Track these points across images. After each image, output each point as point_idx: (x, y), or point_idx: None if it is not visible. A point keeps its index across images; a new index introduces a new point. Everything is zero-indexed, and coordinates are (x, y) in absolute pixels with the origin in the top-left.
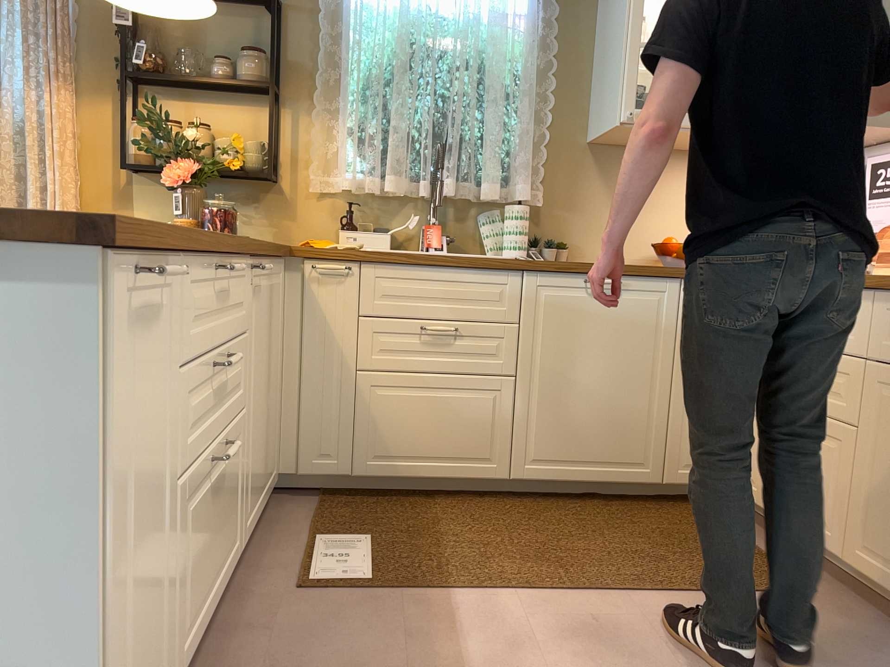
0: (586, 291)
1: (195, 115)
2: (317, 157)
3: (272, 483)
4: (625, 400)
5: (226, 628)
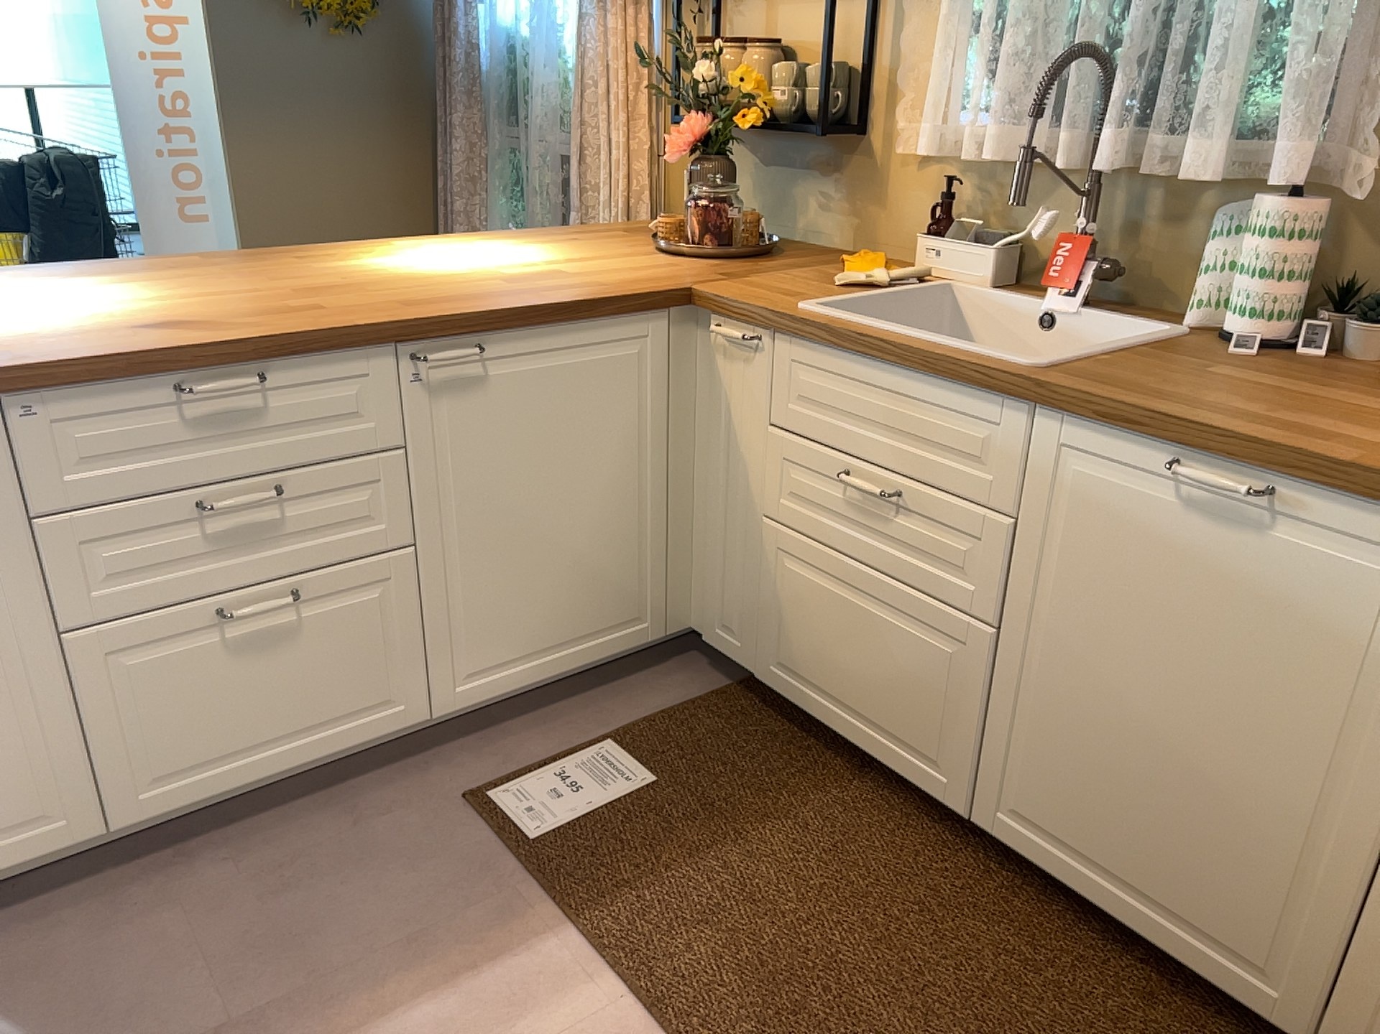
0: (1173, 493)
1: (772, 21)
2: (912, 88)
3: (623, 640)
4: (1235, 796)
5: (349, 795)
